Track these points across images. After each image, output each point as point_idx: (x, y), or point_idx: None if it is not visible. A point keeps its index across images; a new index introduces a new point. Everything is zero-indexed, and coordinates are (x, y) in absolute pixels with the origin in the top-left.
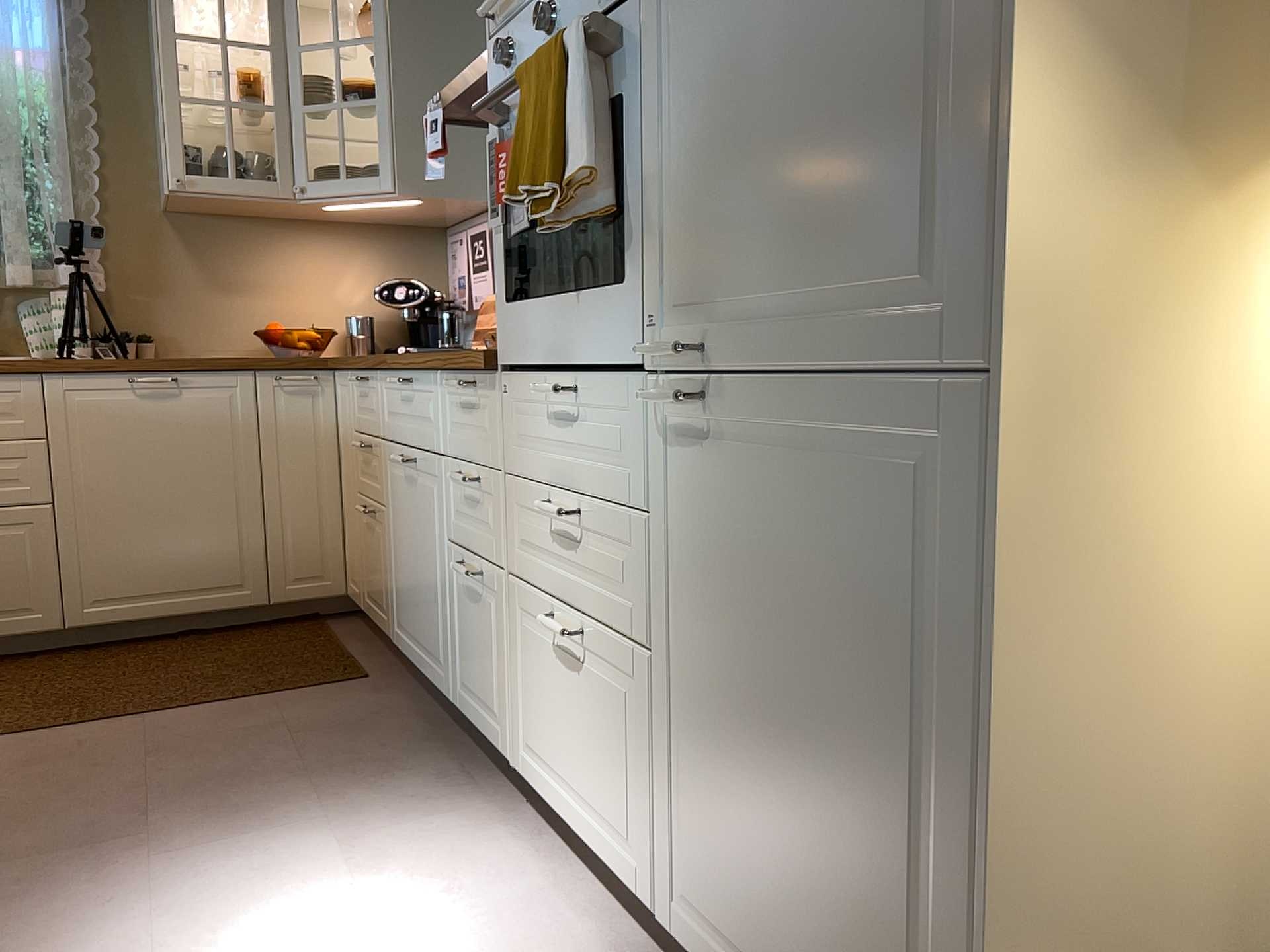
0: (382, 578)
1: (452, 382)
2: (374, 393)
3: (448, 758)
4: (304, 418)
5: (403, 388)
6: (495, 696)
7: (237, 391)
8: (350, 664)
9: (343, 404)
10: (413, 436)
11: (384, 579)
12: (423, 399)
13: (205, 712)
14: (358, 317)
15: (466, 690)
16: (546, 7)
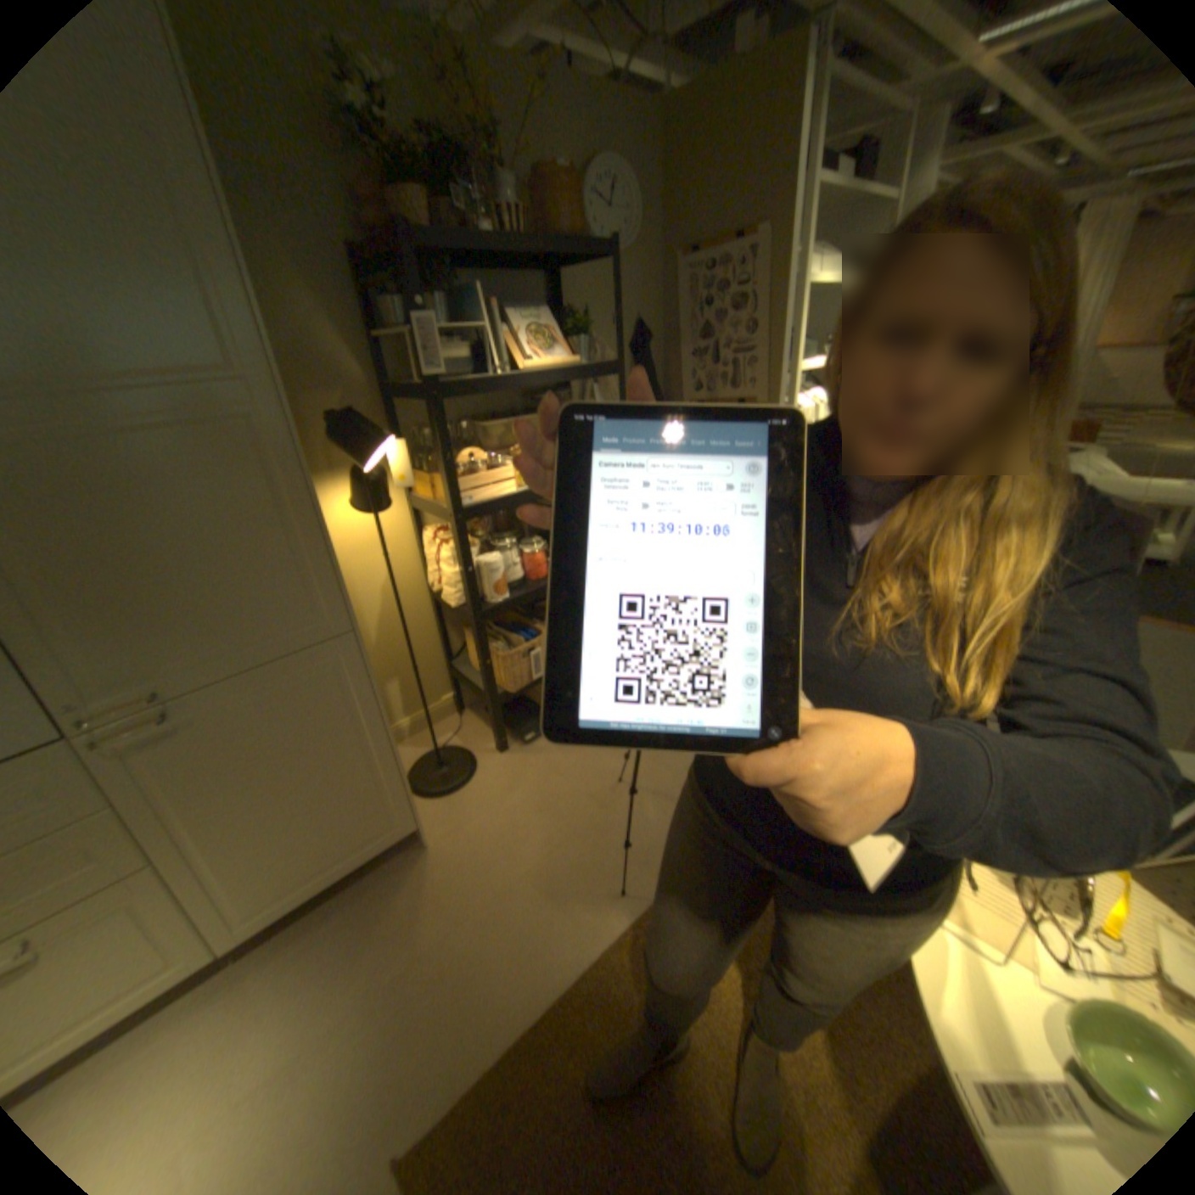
0: None
1: None
2: None
3: None
4: None
5: None
6: None
7: None
8: None
9: None
10: None
11: None
12: None
13: None
14: None
15: None
16: None
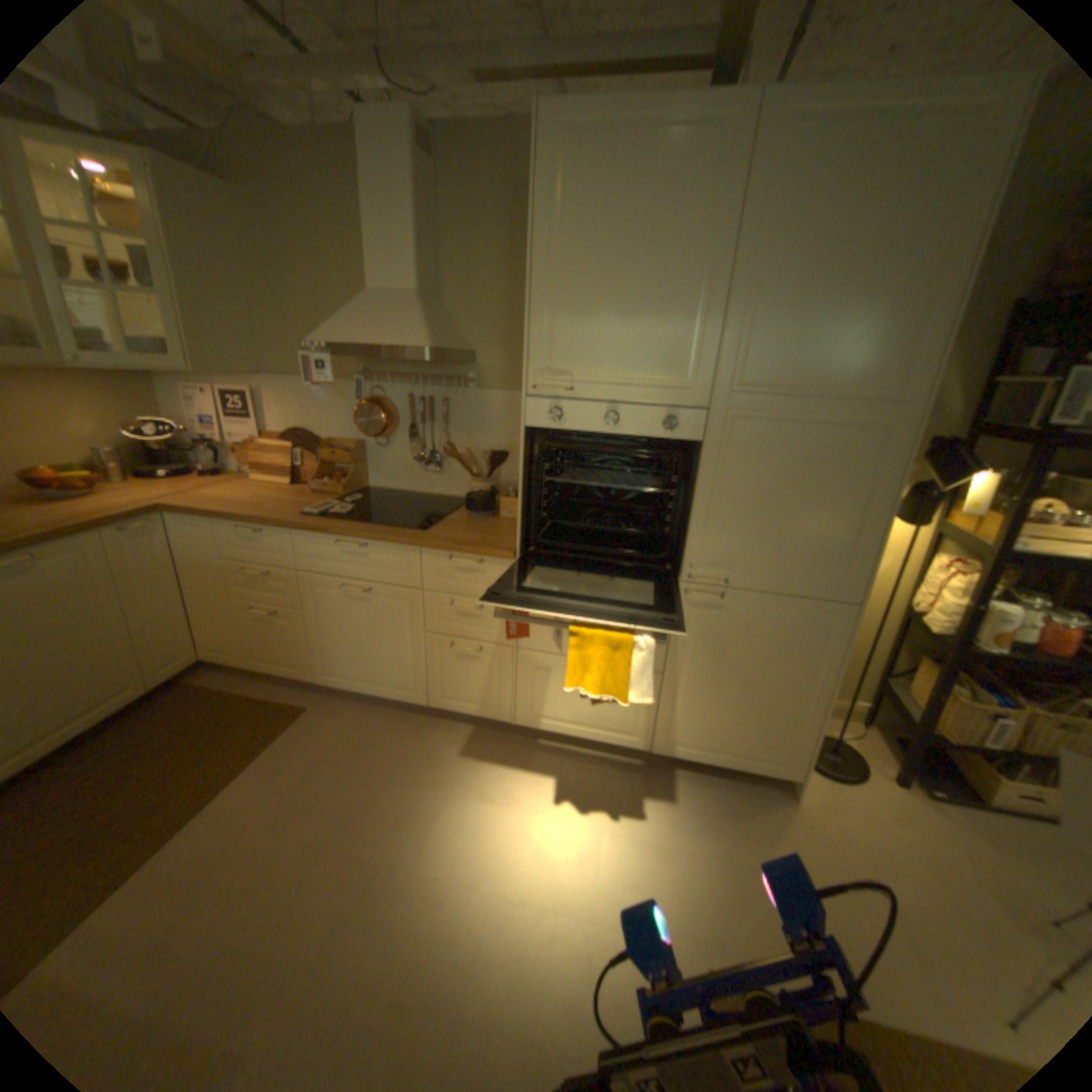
0: (292, 650)
1: (443, 555)
2: (277, 542)
3: (436, 731)
4: (146, 555)
5: (354, 549)
6: (490, 697)
7: (88, 550)
8: (274, 706)
9: (188, 540)
10: (367, 576)
11: (296, 651)
12: (385, 557)
13: (240, 785)
14: (95, 450)
15: (447, 697)
16: (613, 418)
